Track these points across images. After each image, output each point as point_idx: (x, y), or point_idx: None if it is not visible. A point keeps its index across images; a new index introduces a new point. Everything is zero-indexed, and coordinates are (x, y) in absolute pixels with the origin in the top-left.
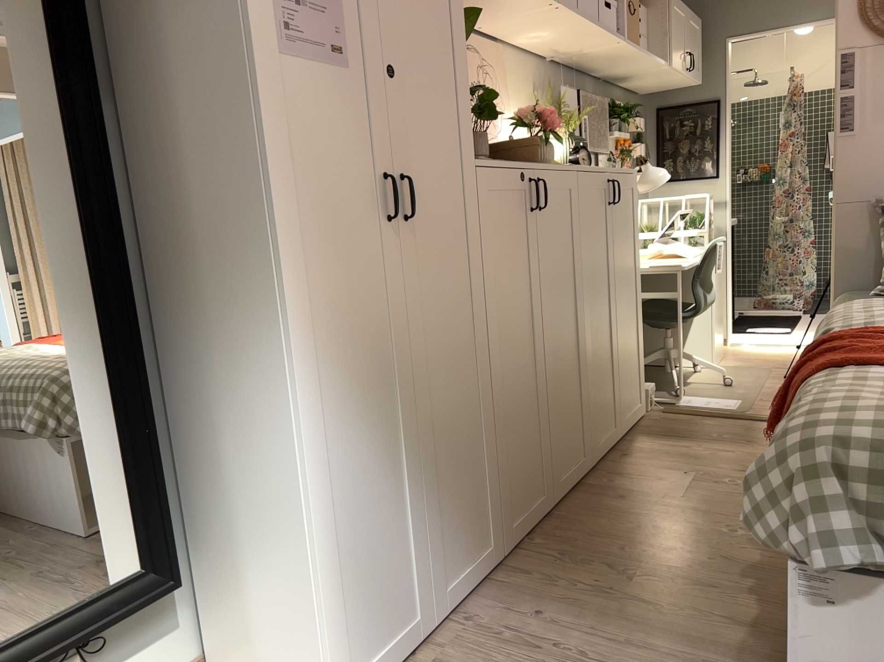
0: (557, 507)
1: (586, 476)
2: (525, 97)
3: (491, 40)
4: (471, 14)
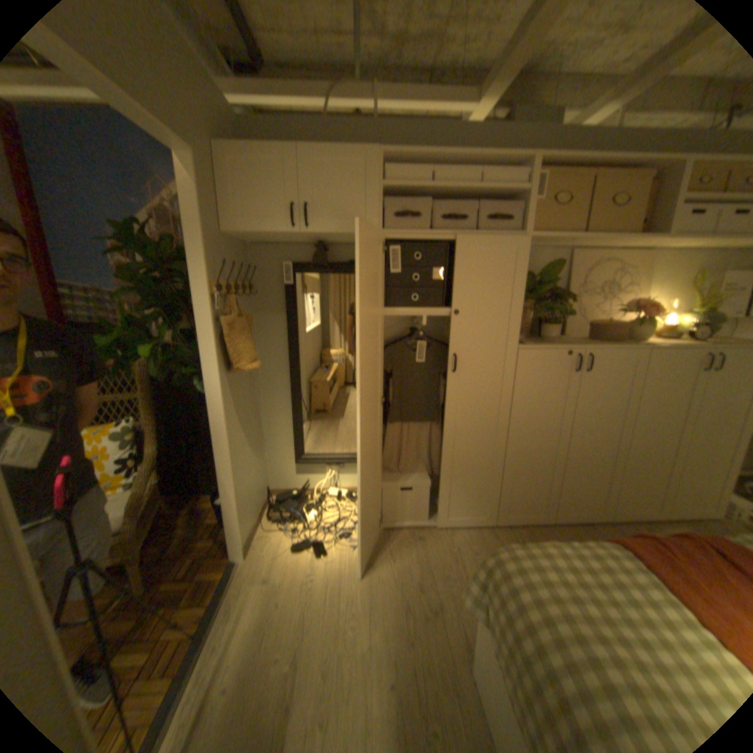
0: (558, 526)
1: (603, 524)
2: (682, 280)
3: (644, 249)
4: (561, 263)
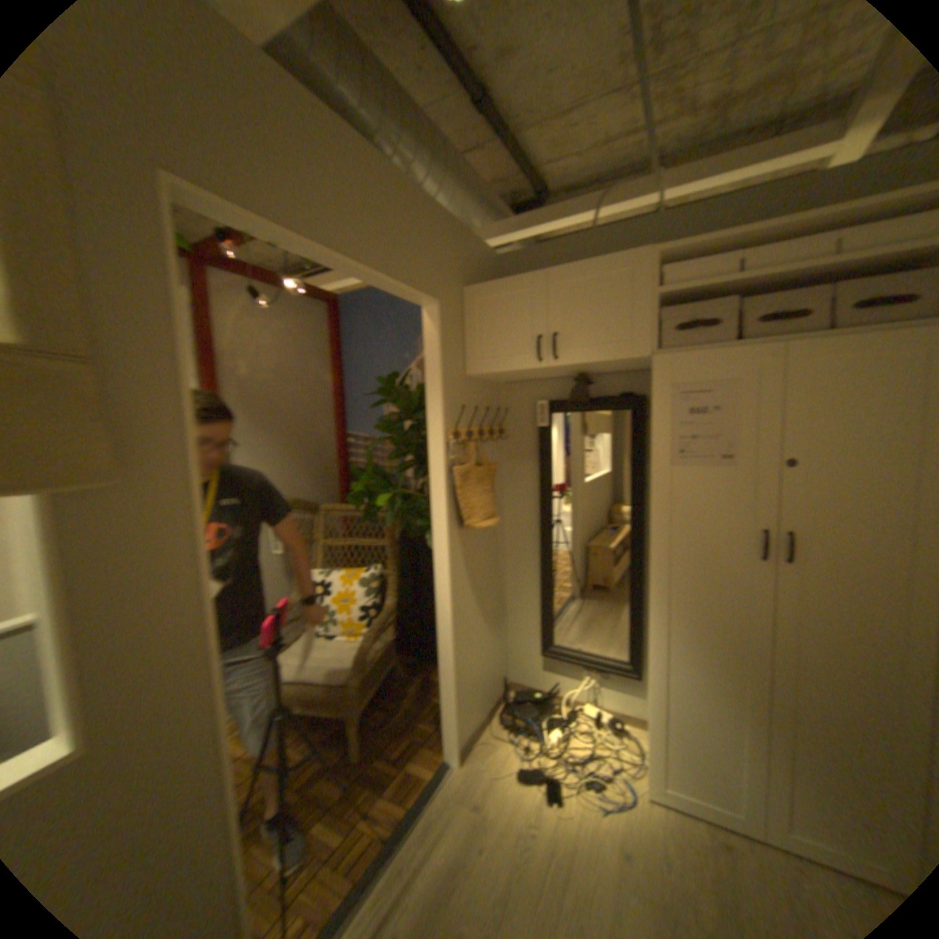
0: None
1: None
2: None
3: None
4: None
